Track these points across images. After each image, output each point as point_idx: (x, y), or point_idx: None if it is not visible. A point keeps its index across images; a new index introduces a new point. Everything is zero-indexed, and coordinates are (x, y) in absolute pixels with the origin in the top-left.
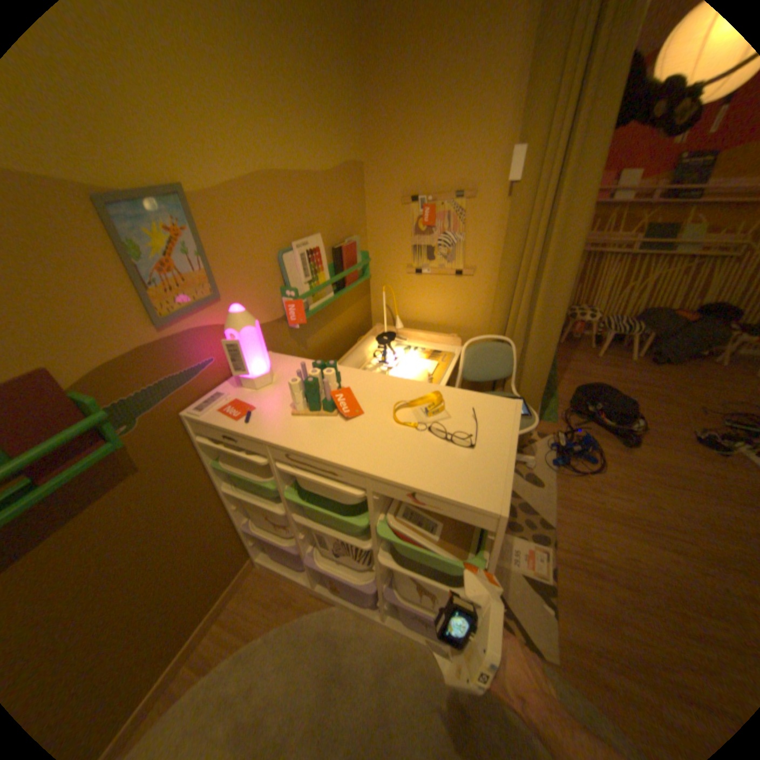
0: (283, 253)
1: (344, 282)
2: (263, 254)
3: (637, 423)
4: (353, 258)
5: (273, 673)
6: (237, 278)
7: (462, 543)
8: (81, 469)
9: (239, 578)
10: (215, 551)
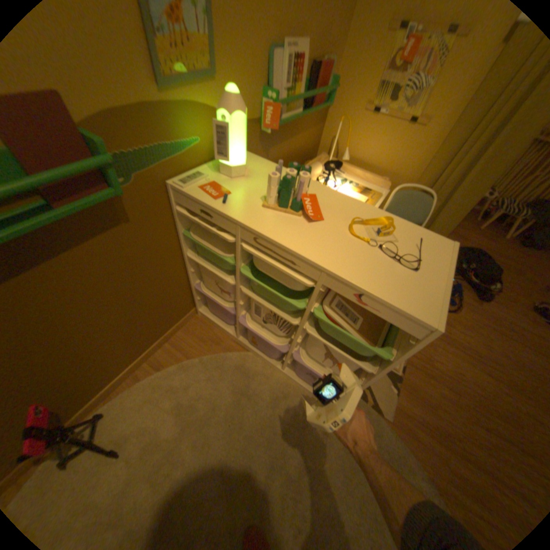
0: (276, 45)
1: (313, 100)
2: (258, 38)
3: (493, 285)
4: (327, 77)
5: (204, 381)
6: (232, 58)
7: (373, 338)
8: (86, 203)
9: (186, 318)
10: (174, 296)
